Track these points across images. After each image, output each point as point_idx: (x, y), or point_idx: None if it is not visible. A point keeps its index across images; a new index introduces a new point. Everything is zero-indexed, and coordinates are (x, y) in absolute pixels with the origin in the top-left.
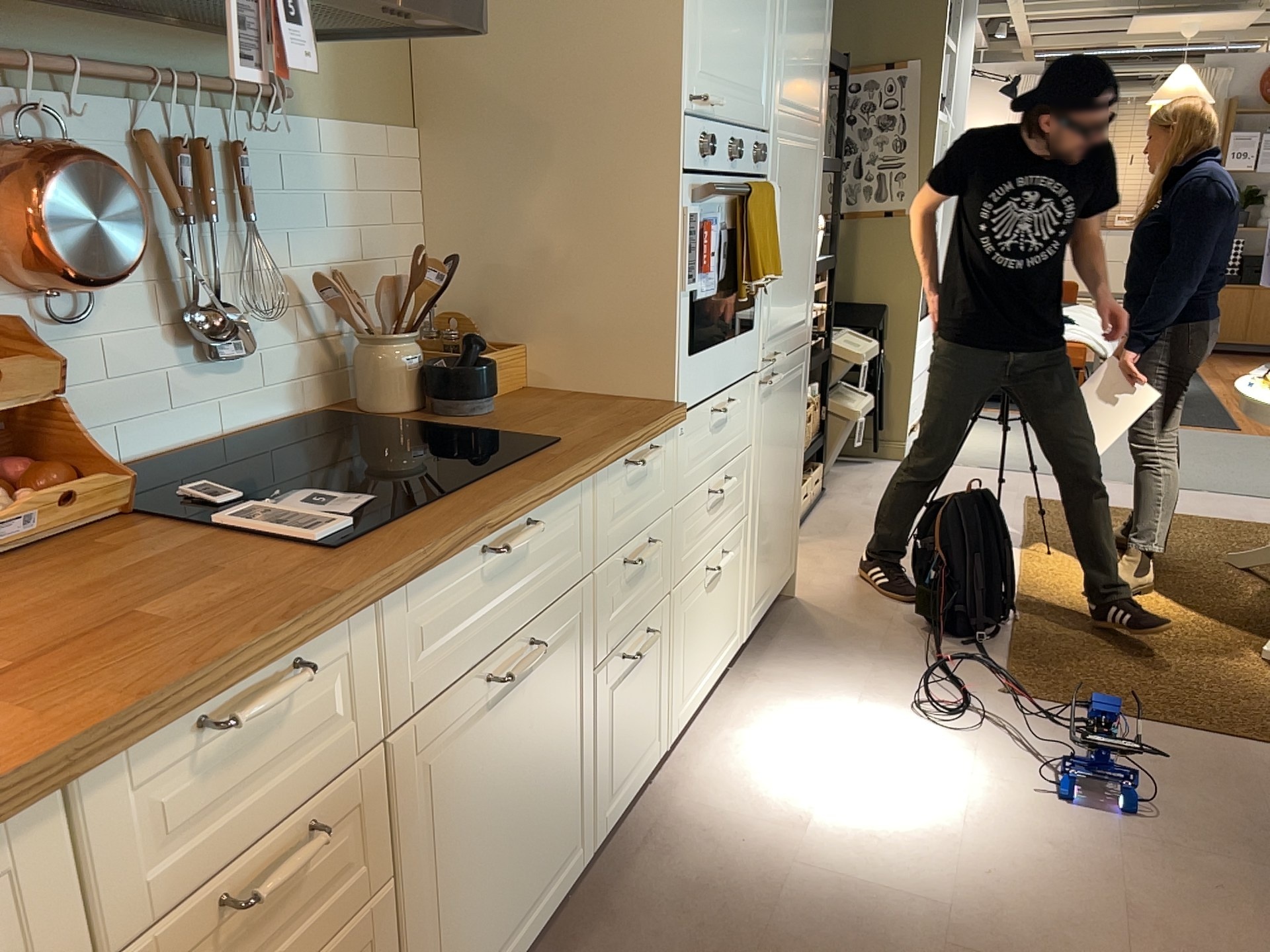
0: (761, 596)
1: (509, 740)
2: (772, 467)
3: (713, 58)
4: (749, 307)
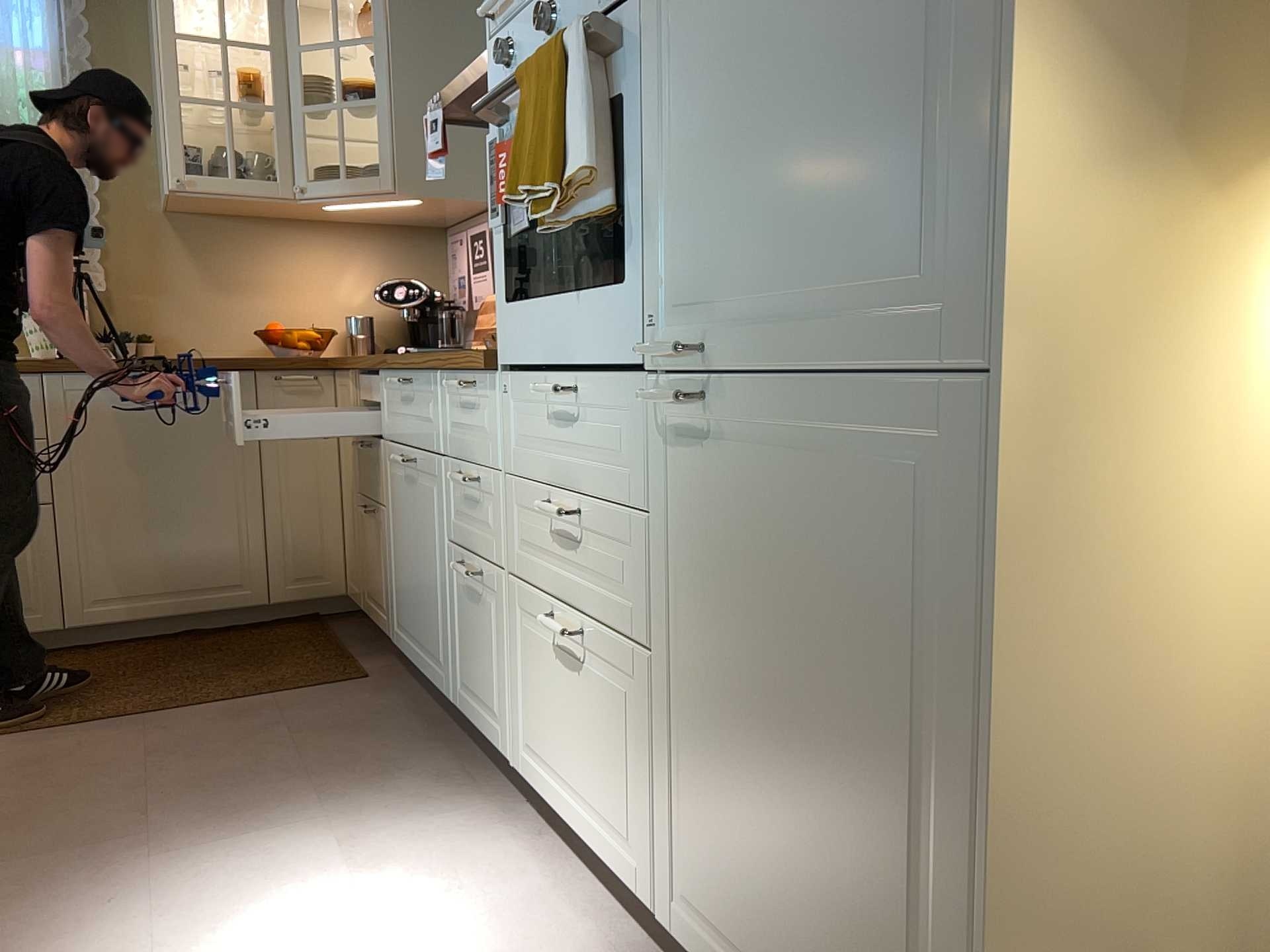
0: (728, 946)
1: (410, 512)
2: (746, 649)
3: None
4: (630, 242)
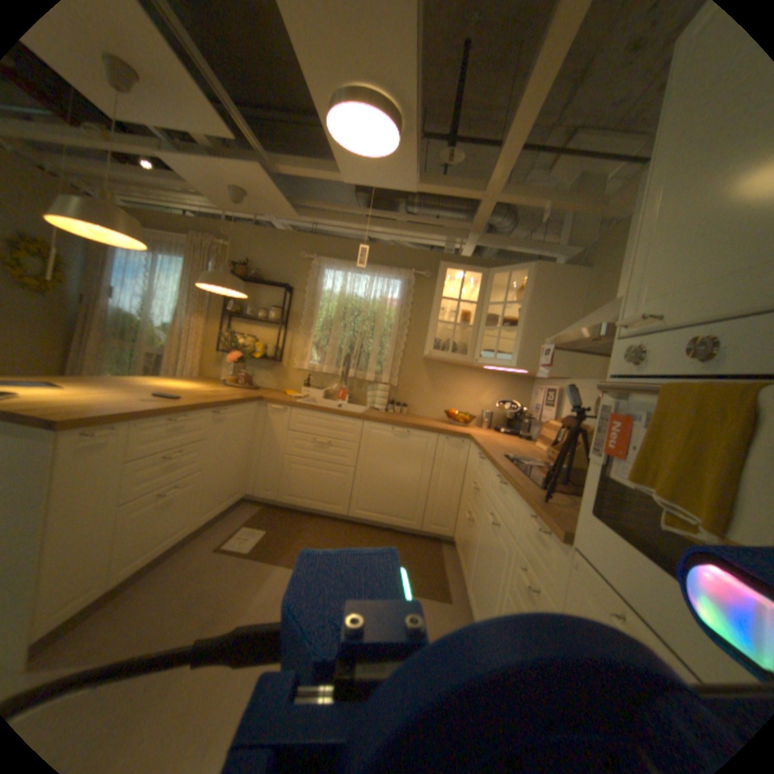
0: None
1: (491, 547)
2: None
3: (667, 275)
4: None
